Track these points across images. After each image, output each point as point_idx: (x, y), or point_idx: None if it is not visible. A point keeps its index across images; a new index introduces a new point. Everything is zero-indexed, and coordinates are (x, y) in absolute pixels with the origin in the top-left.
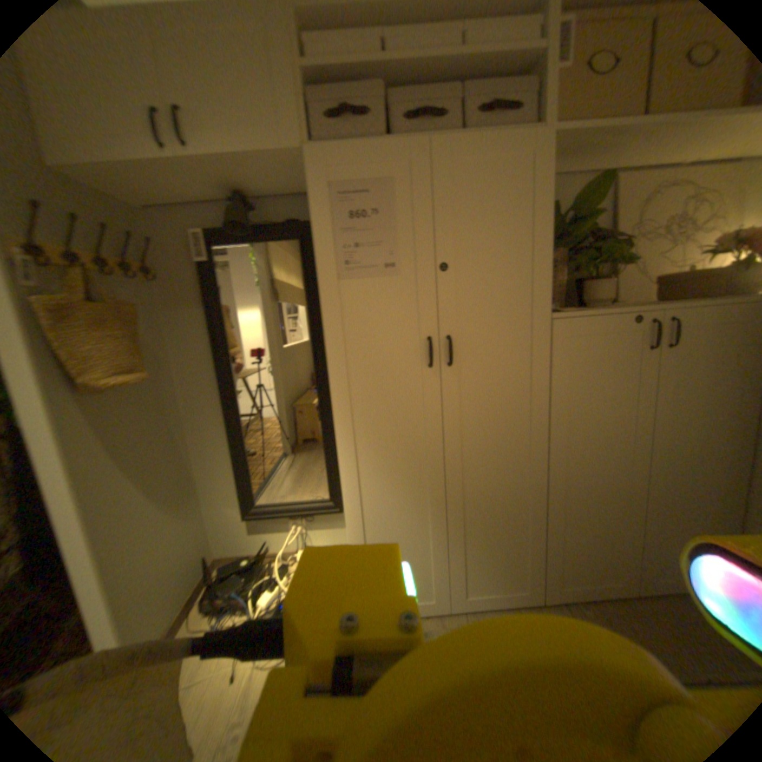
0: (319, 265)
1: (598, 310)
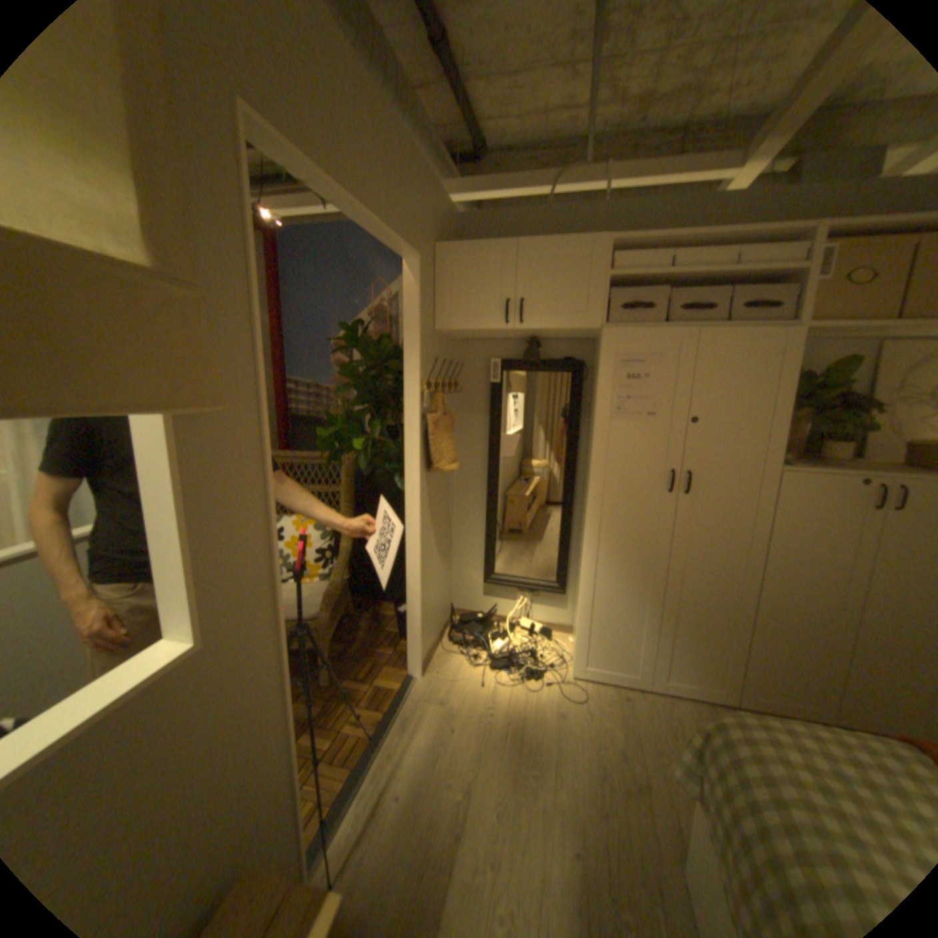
0: (596, 411)
1: (827, 470)
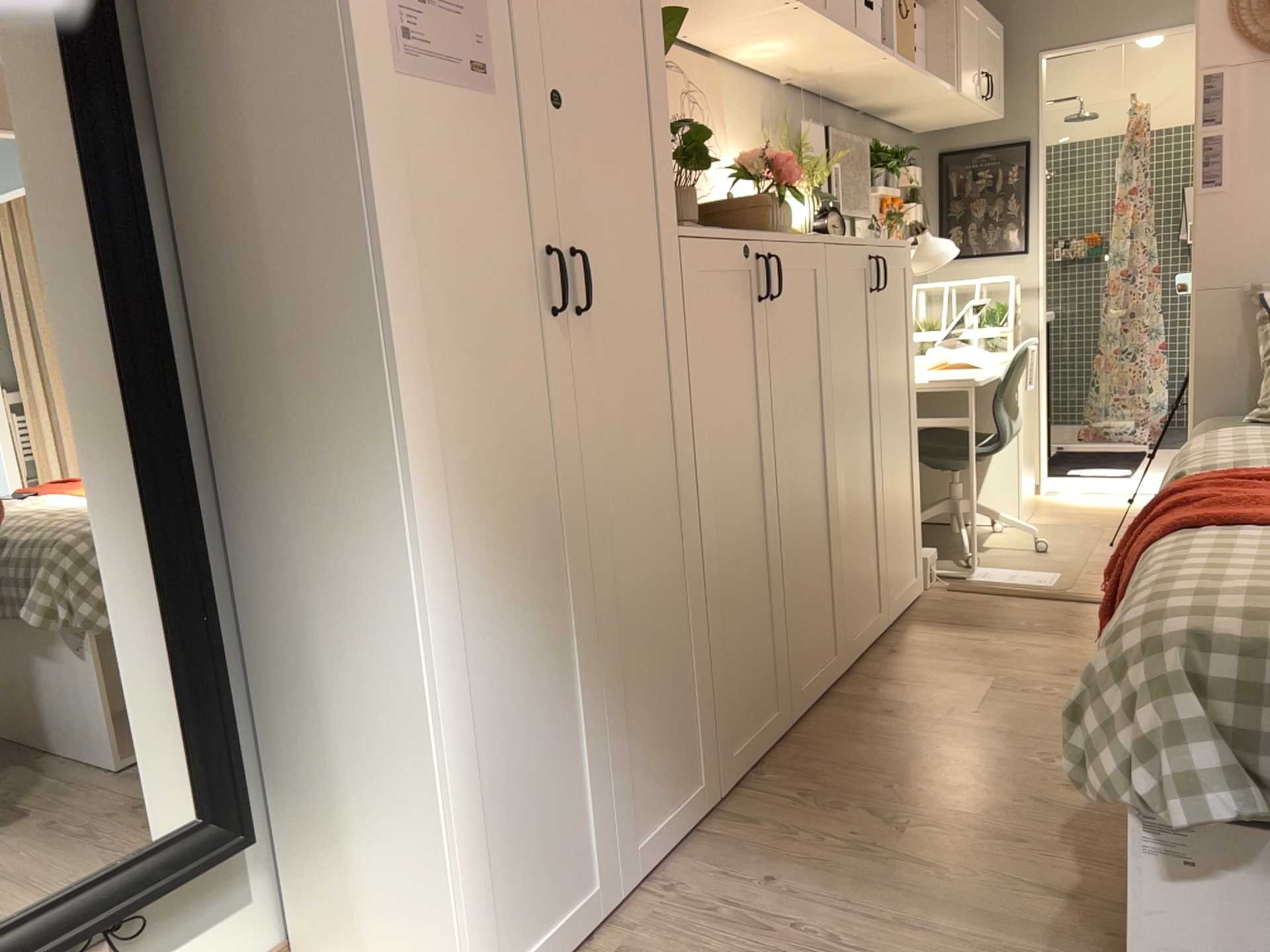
0: (358, 21)
1: (710, 230)
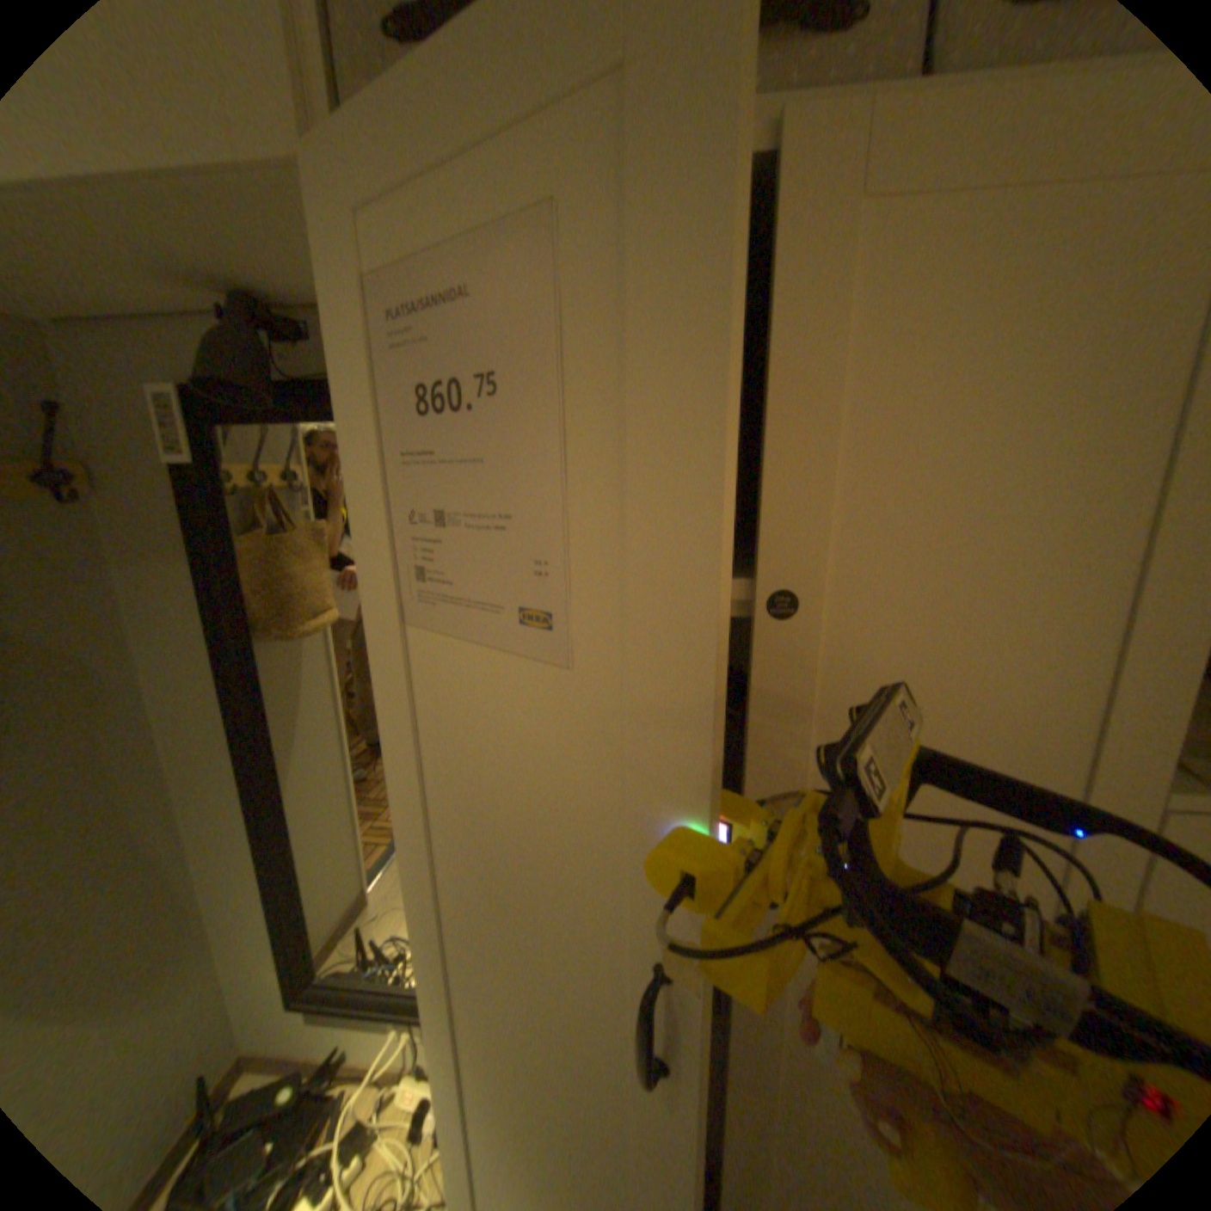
0: (363, 567)
1: None
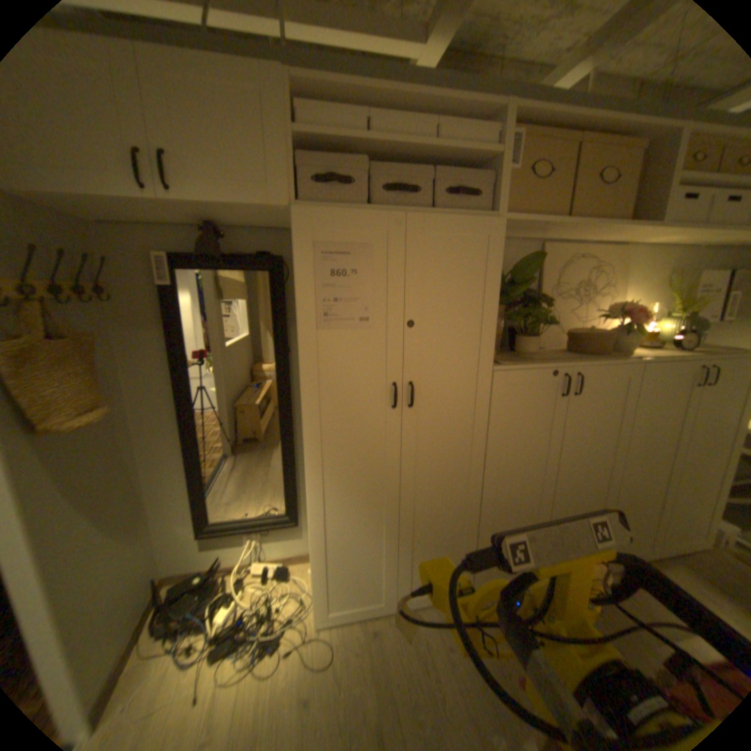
0: (299, 317)
1: (526, 365)
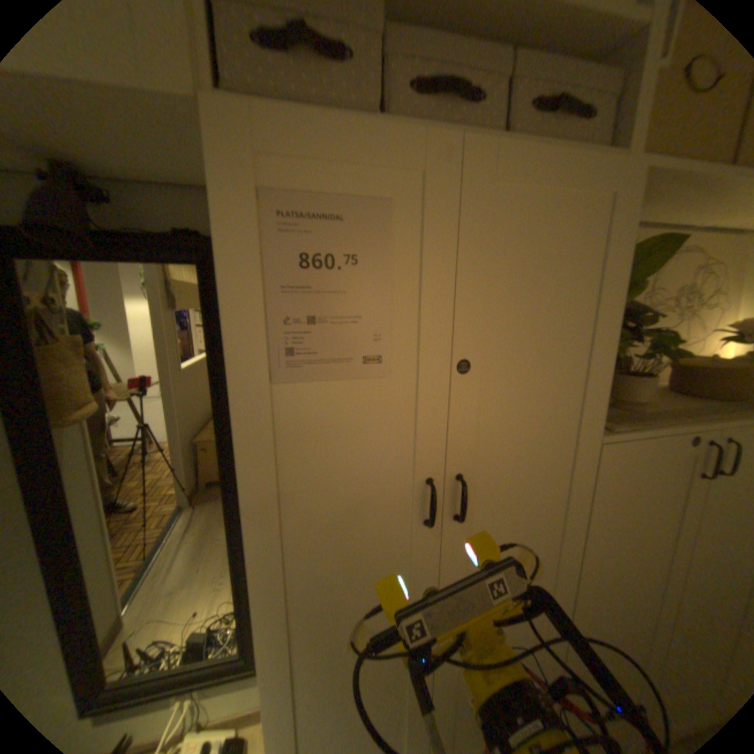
0: (229, 357)
1: (652, 428)
